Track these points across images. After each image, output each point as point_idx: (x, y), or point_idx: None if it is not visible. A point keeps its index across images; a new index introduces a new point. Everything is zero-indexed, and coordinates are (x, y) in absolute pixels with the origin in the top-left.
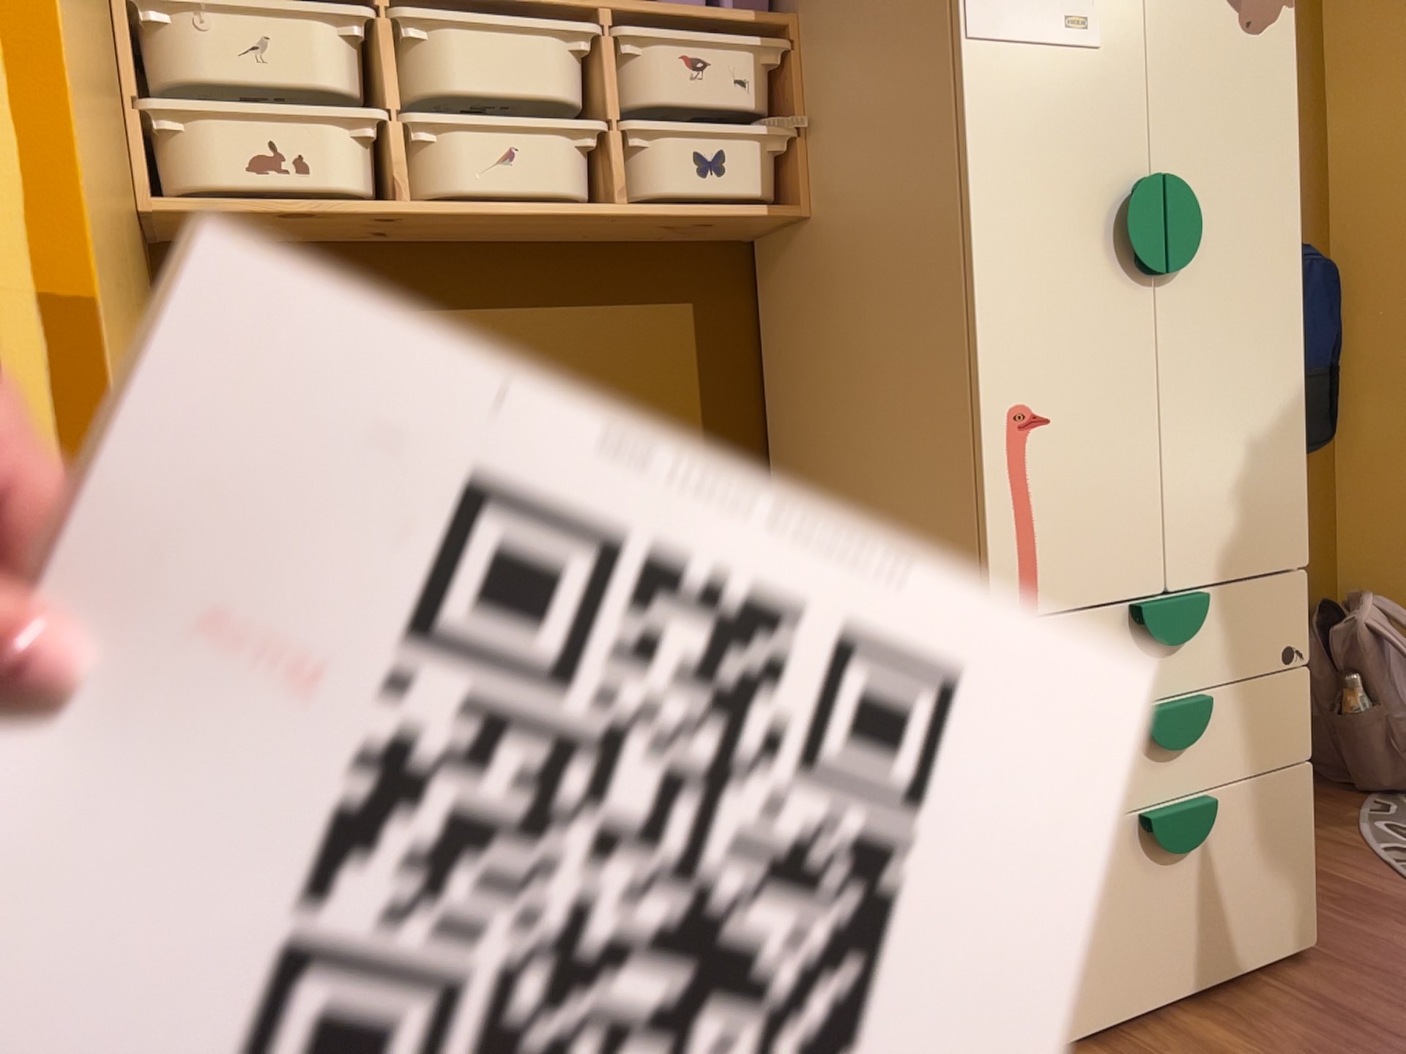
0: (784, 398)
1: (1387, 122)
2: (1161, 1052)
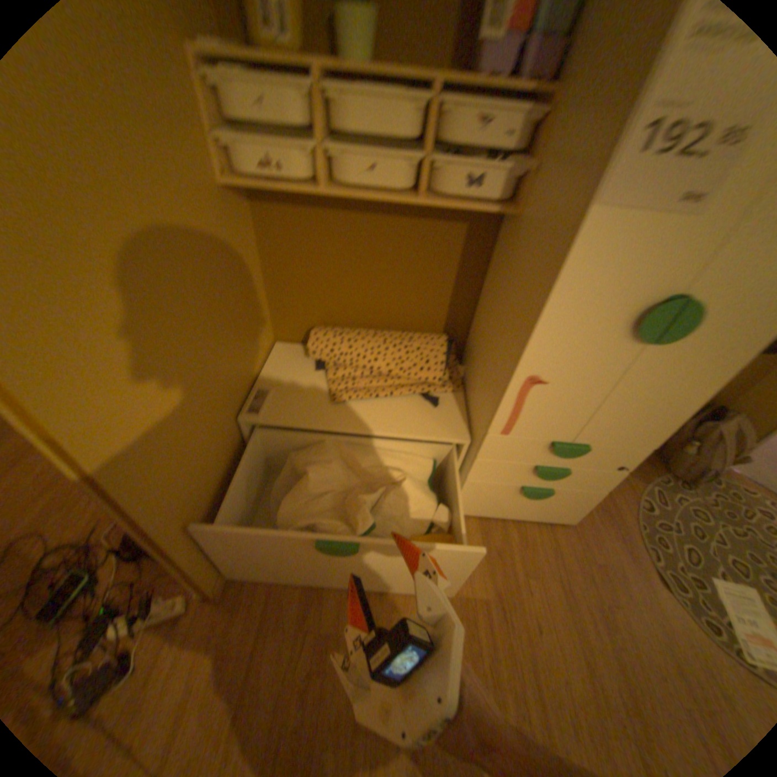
0: (490, 279)
1: None
2: (492, 531)
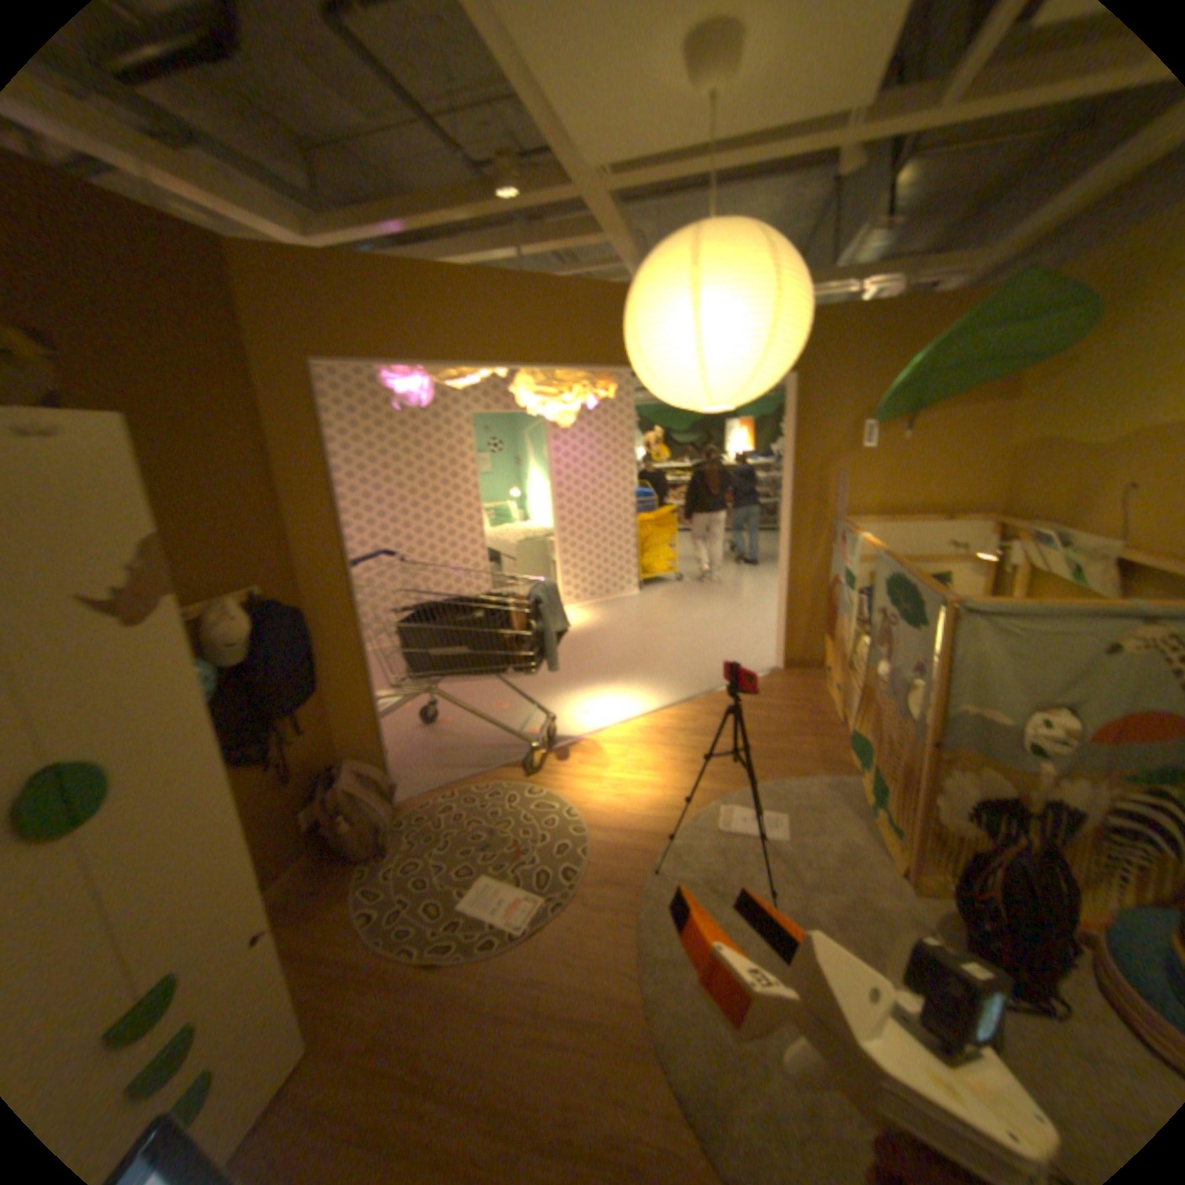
0: None
1: (321, 530)
2: None
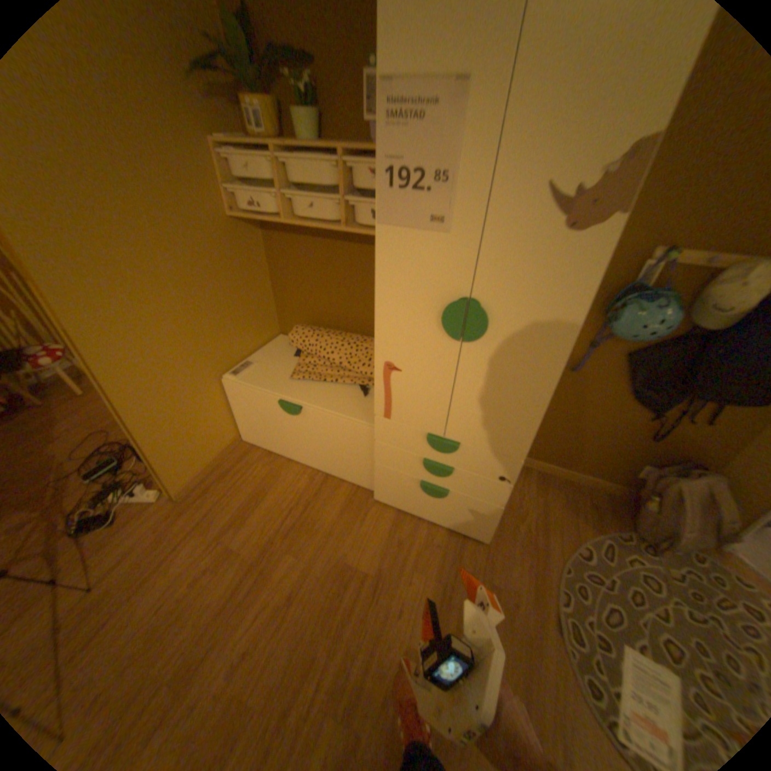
0: None
1: None
2: (404, 525)
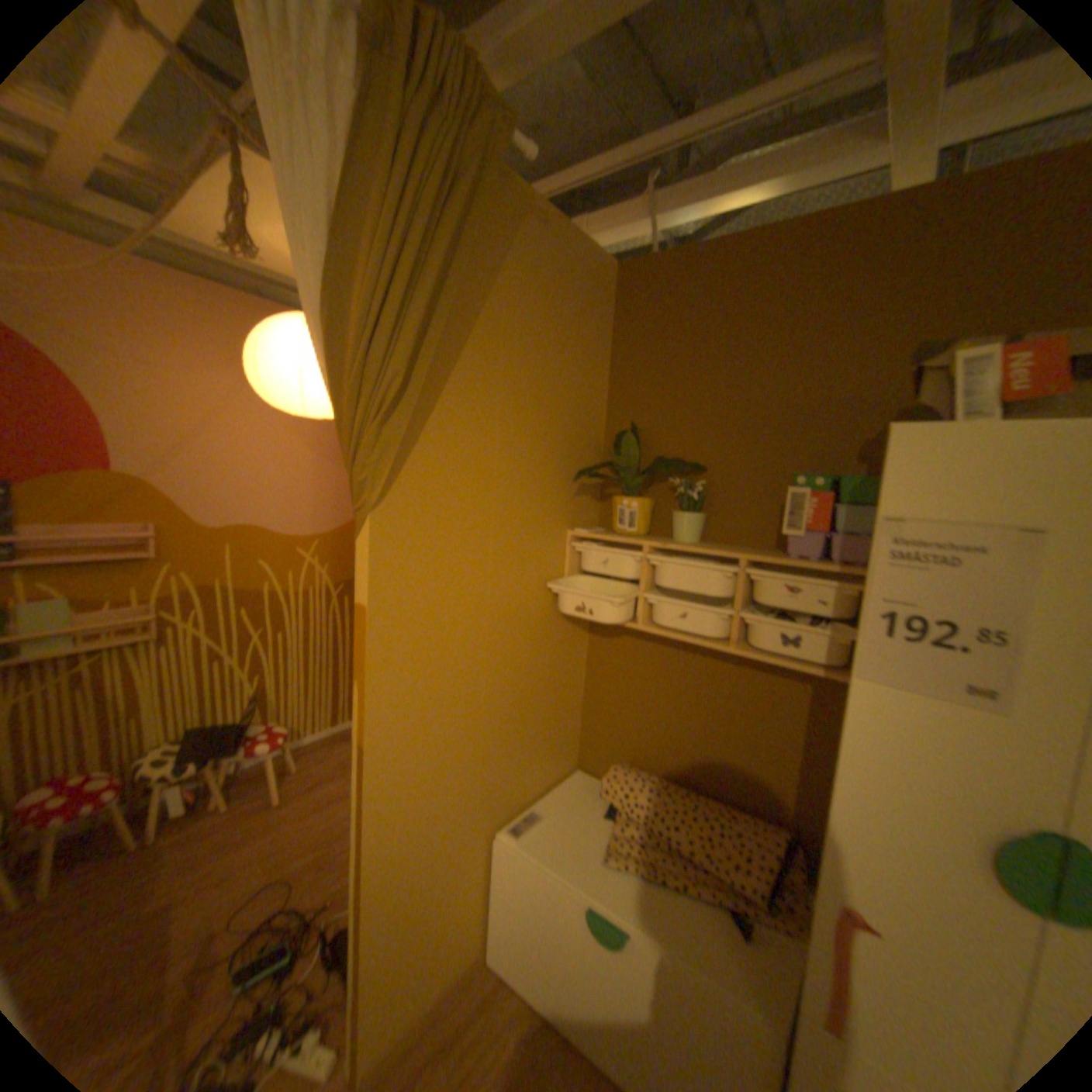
0: None
1: None
2: None
